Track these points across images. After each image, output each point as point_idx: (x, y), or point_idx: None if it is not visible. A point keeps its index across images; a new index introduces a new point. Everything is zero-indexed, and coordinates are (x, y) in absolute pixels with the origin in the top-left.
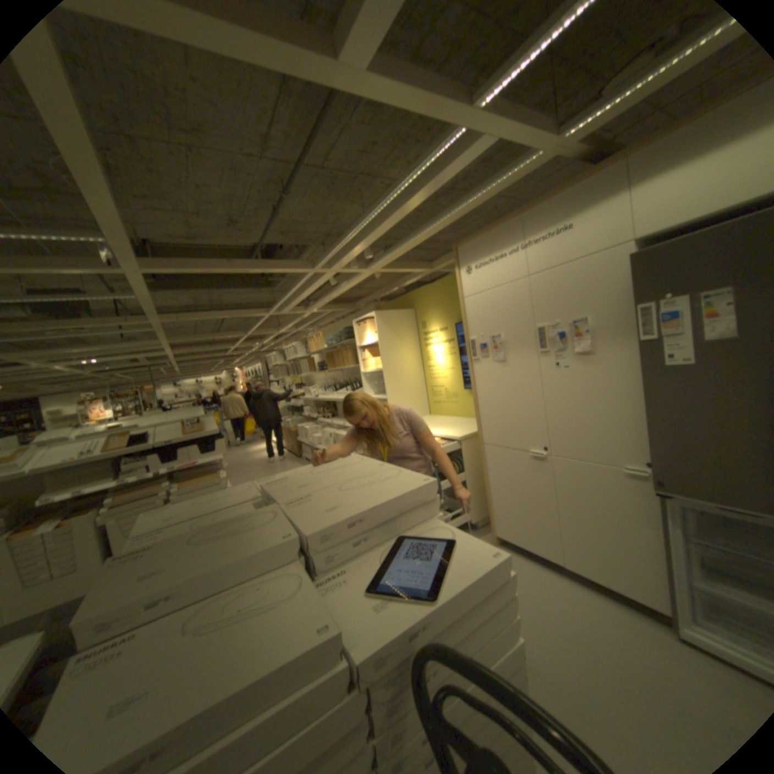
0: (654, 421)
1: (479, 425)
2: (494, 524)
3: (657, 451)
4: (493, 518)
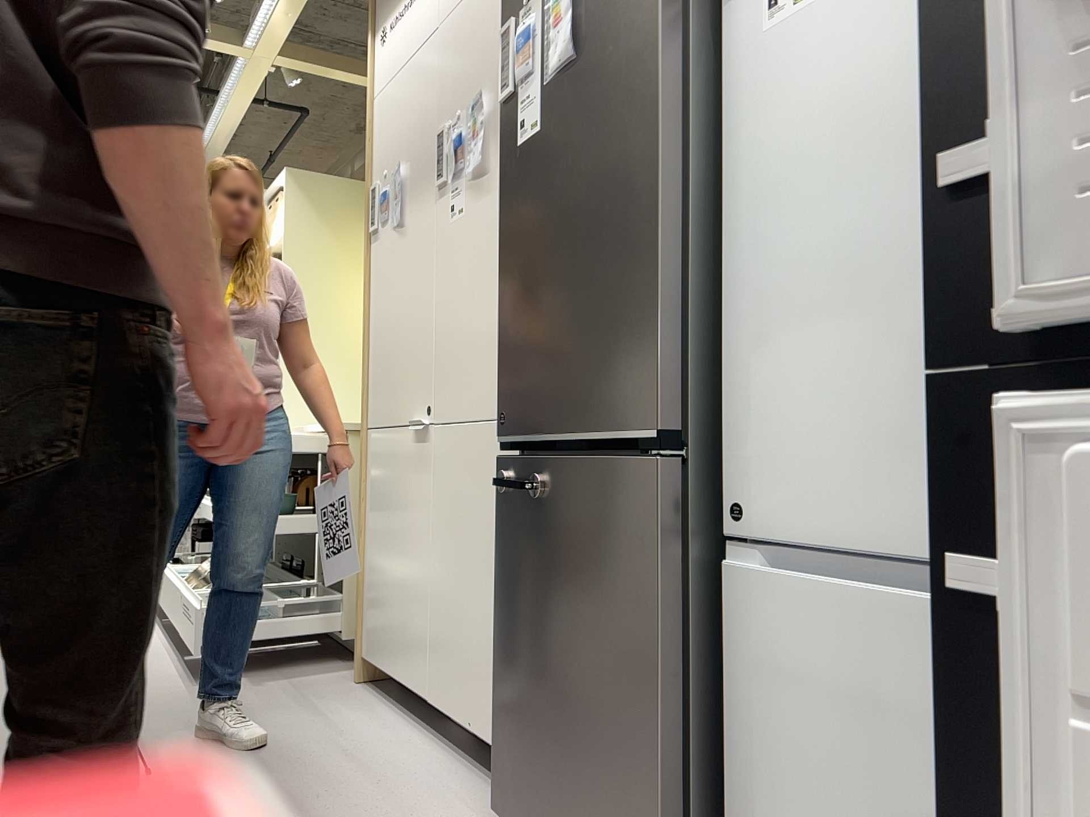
0: (504, 276)
1: (365, 384)
2: (360, 625)
3: (503, 344)
4: (361, 611)
